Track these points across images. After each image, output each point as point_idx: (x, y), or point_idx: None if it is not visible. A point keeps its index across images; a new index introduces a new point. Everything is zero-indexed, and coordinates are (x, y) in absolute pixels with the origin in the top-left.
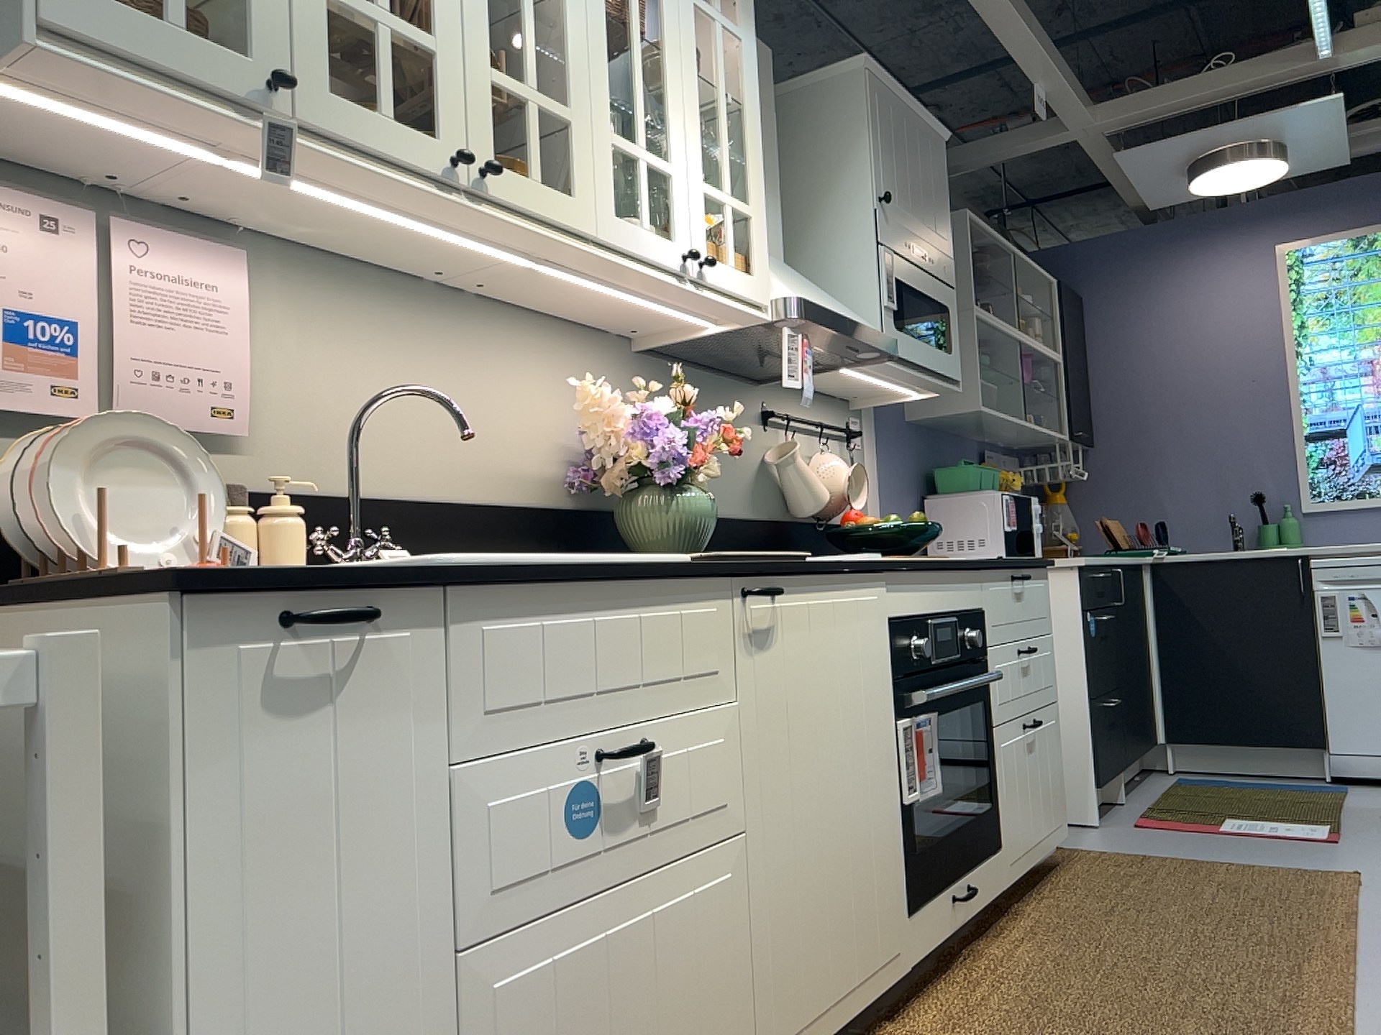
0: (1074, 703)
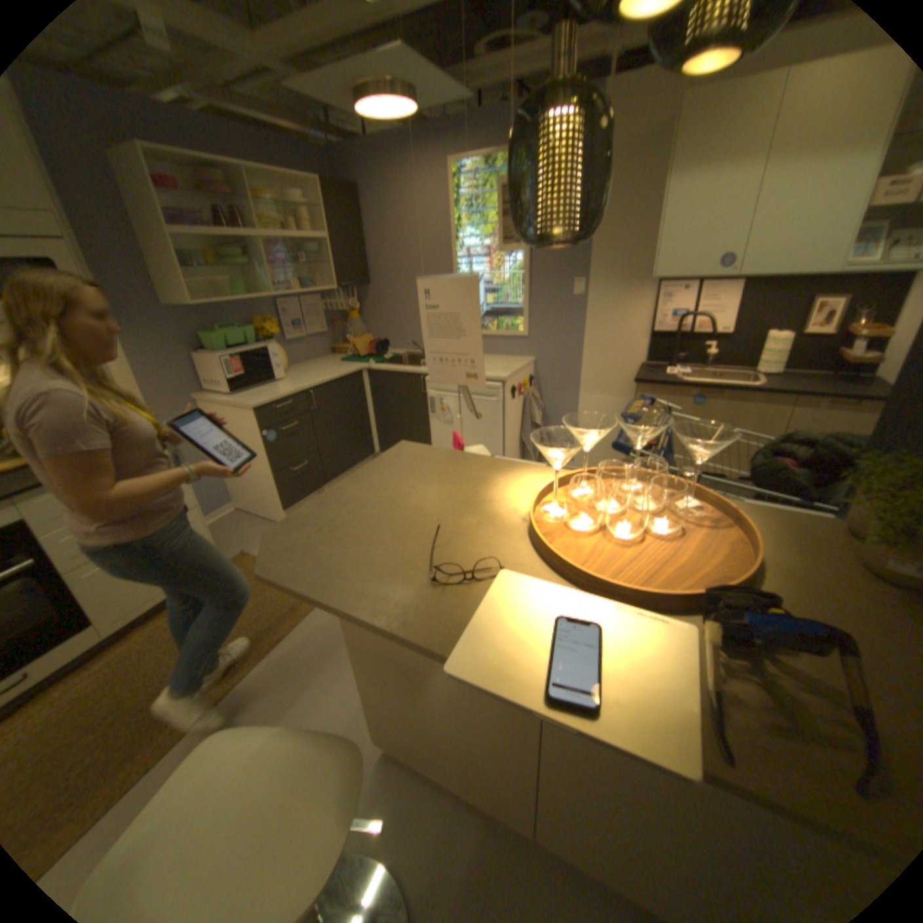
0: (267, 475)
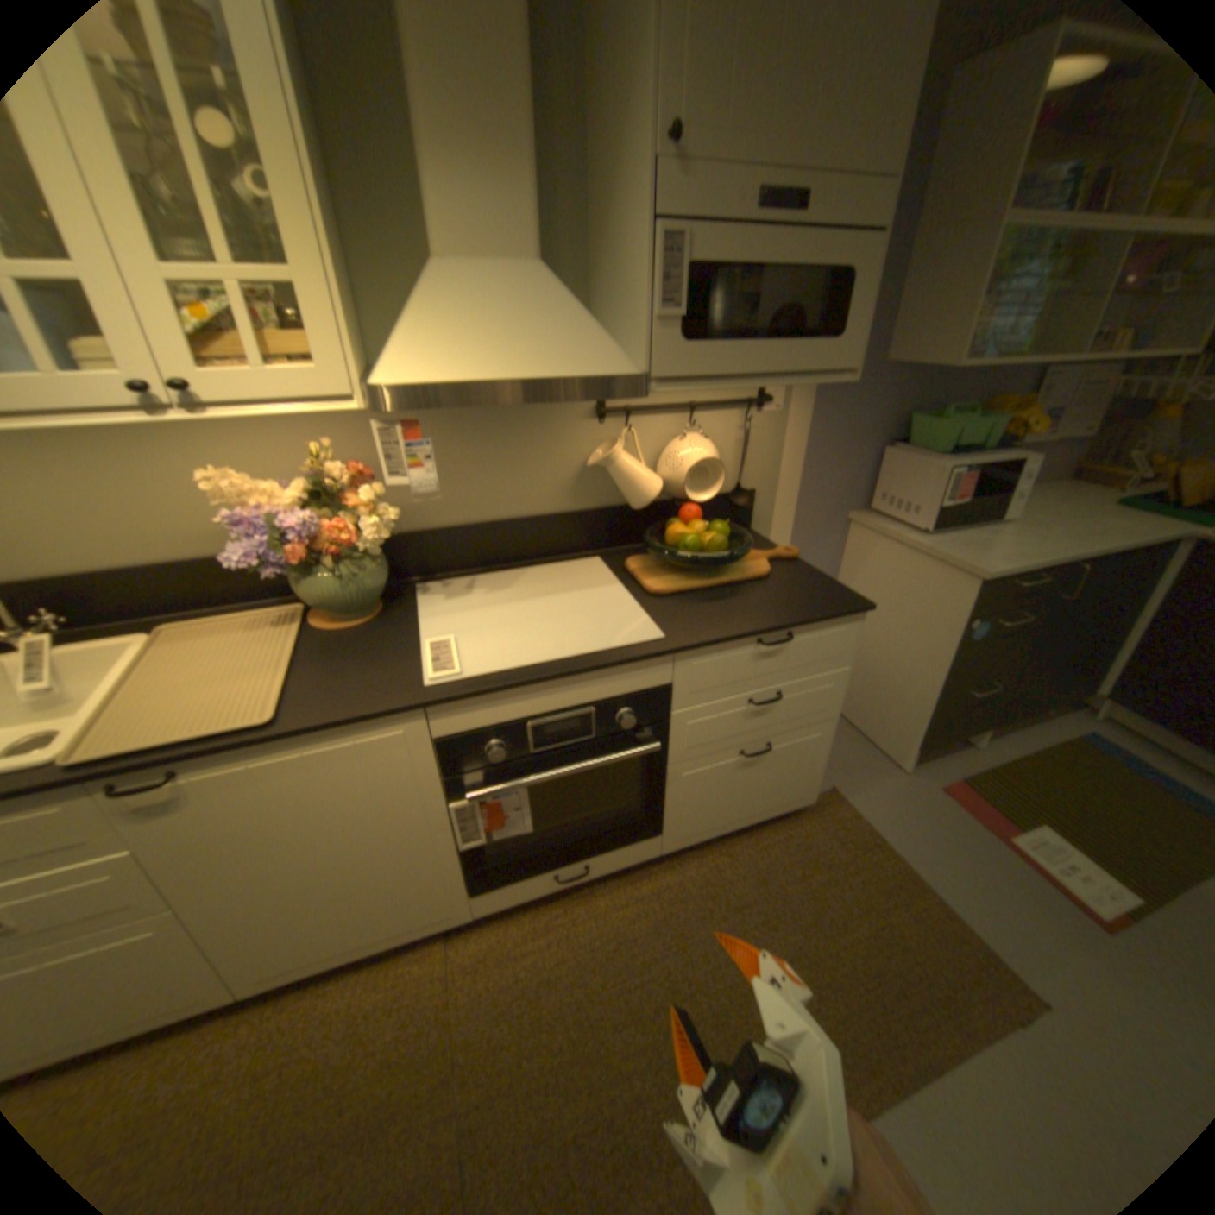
0: (927, 685)
